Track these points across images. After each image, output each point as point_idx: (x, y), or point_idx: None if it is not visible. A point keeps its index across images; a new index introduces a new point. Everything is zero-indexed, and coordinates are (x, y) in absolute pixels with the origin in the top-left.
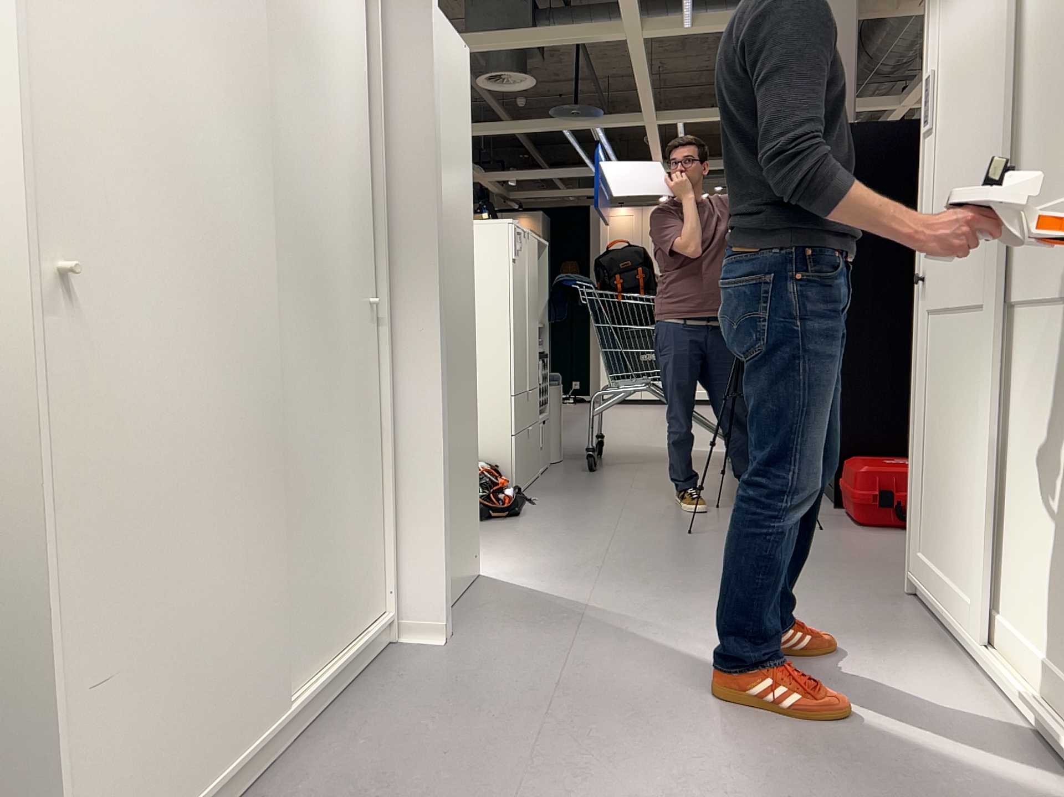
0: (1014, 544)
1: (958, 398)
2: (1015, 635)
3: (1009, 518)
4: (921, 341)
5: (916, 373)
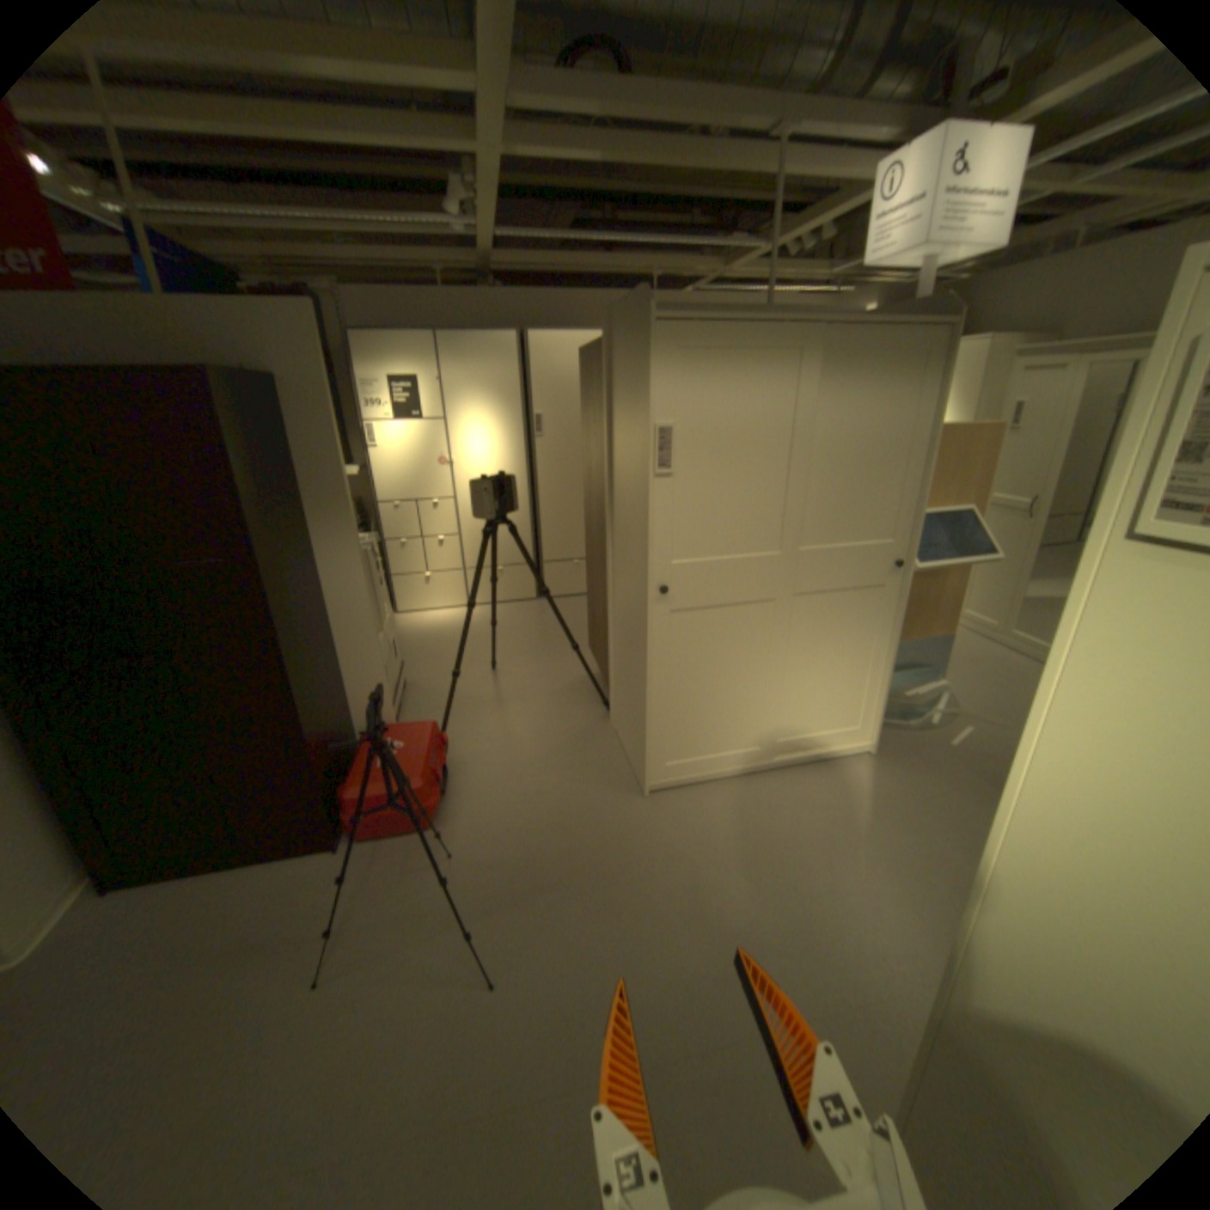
0: (798, 703)
1: (739, 655)
2: (800, 738)
3: (793, 694)
4: (669, 631)
5: (662, 655)
